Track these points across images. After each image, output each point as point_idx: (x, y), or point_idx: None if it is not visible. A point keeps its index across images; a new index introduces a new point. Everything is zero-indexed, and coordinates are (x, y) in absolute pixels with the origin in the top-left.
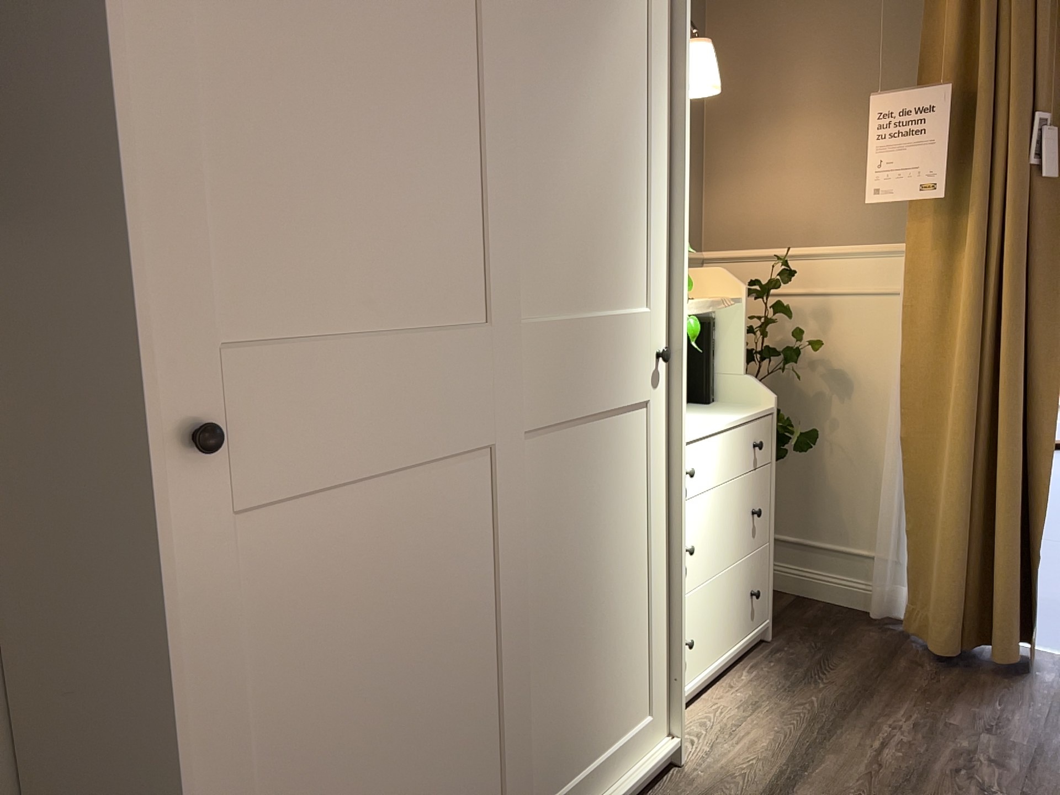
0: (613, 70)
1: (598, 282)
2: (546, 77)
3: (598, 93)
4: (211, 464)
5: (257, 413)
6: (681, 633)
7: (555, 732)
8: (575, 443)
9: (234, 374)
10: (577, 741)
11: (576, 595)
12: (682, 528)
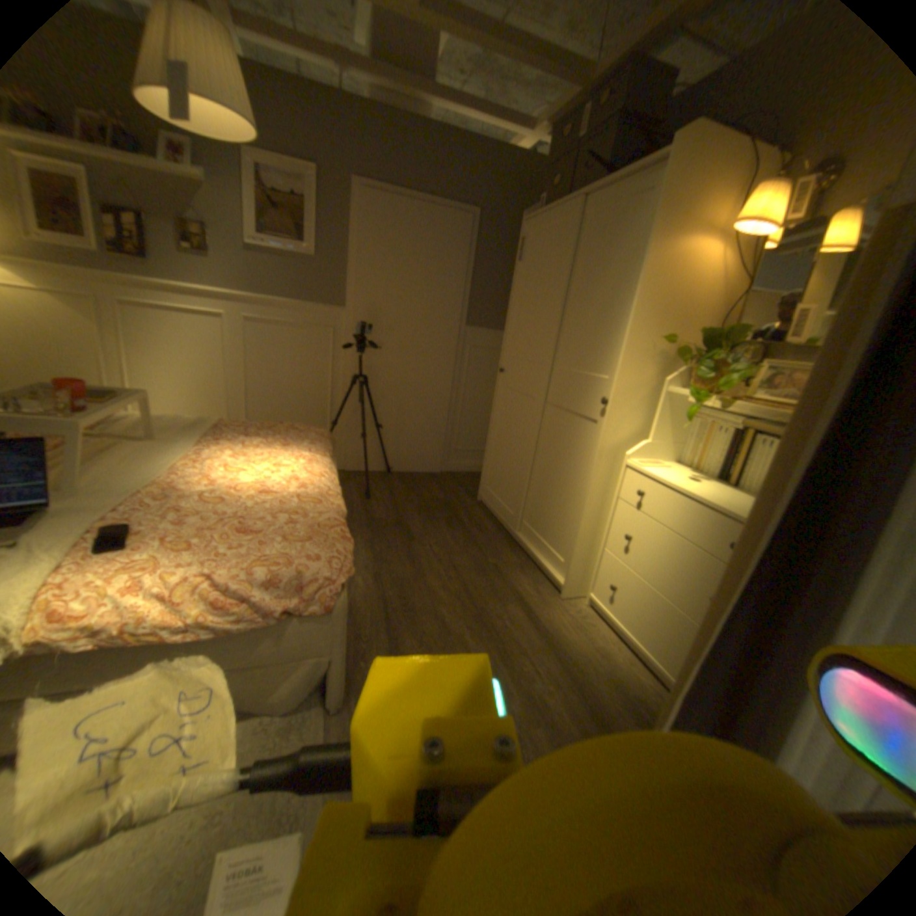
0: (616, 266)
1: (587, 359)
2: (585, 281)
3: (605, 279)
4: (503, 376)
5: (508, 370)
6: (578, 539)
7: (536, 508)
8: (564, 417)
9: (508, 361)
10: (540, 521)
11: (552, 471)
12: (590, 490)
